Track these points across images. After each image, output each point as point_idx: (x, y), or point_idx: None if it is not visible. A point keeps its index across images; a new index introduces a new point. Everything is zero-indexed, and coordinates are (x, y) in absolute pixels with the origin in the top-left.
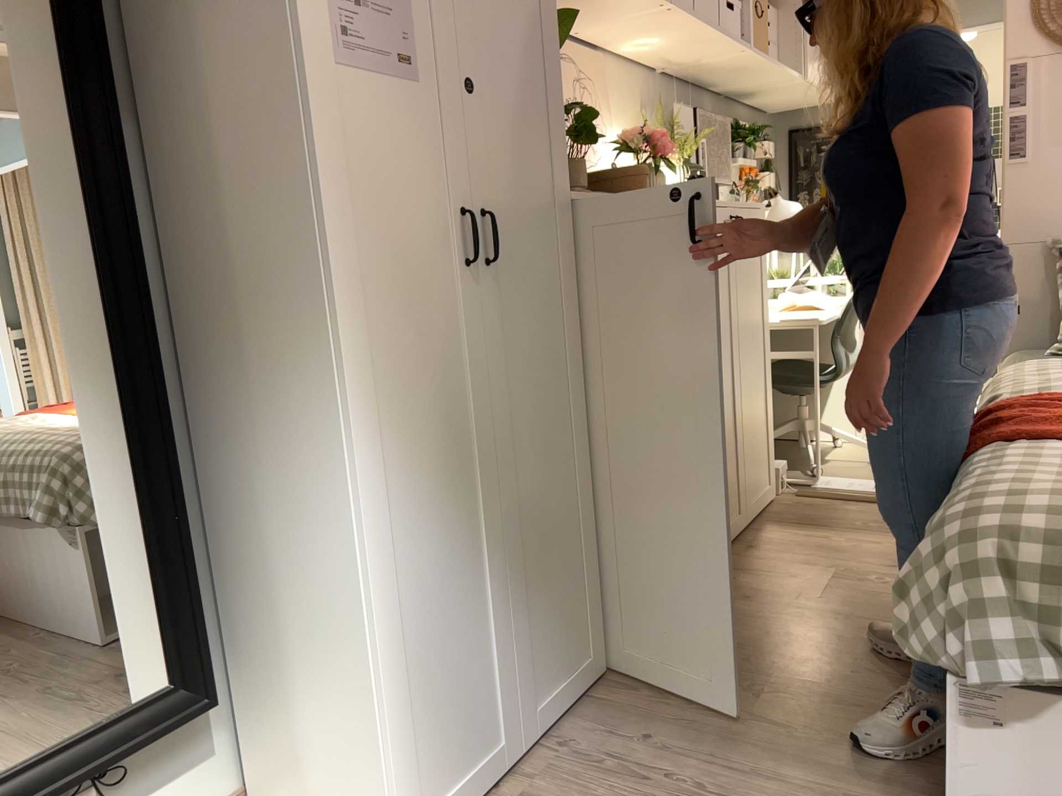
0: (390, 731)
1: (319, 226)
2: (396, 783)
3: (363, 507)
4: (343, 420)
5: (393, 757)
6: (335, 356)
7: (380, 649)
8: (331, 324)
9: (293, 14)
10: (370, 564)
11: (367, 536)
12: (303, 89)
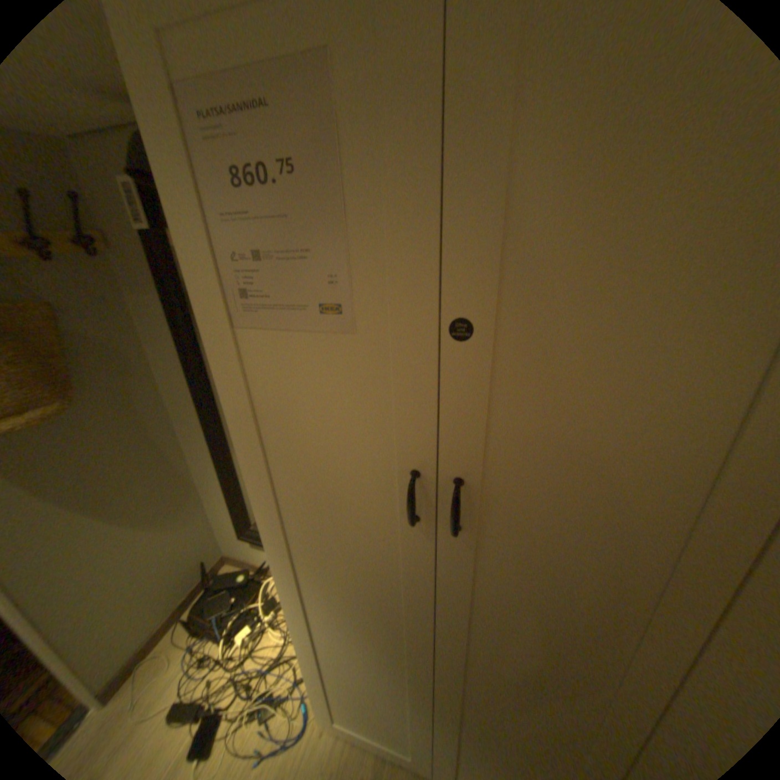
0: (312, 686)
1: (237, 453)
2: (317, 702)
3: (288, 602)
4: (269, 559)
5: (314, 694)
6: (260, 527)
7: (304, 658)
8: (255, 510)
9: (190, 293)
10: (295, 626)
11: (292, 614)
12: (209, 356)
